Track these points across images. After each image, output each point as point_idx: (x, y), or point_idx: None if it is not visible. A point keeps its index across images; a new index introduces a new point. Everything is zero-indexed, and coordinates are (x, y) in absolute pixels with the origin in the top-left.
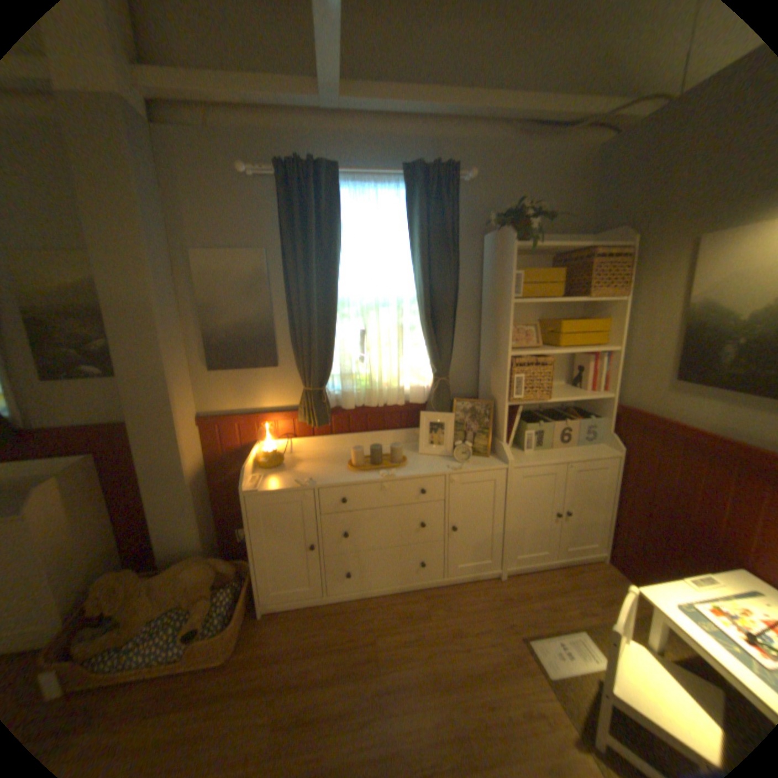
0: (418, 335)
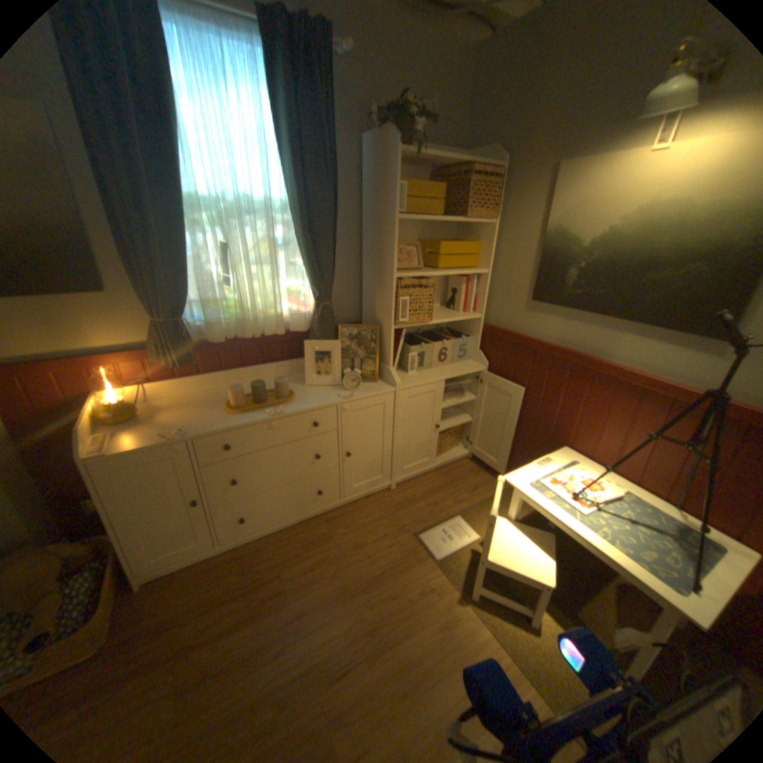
0: (294, 253)
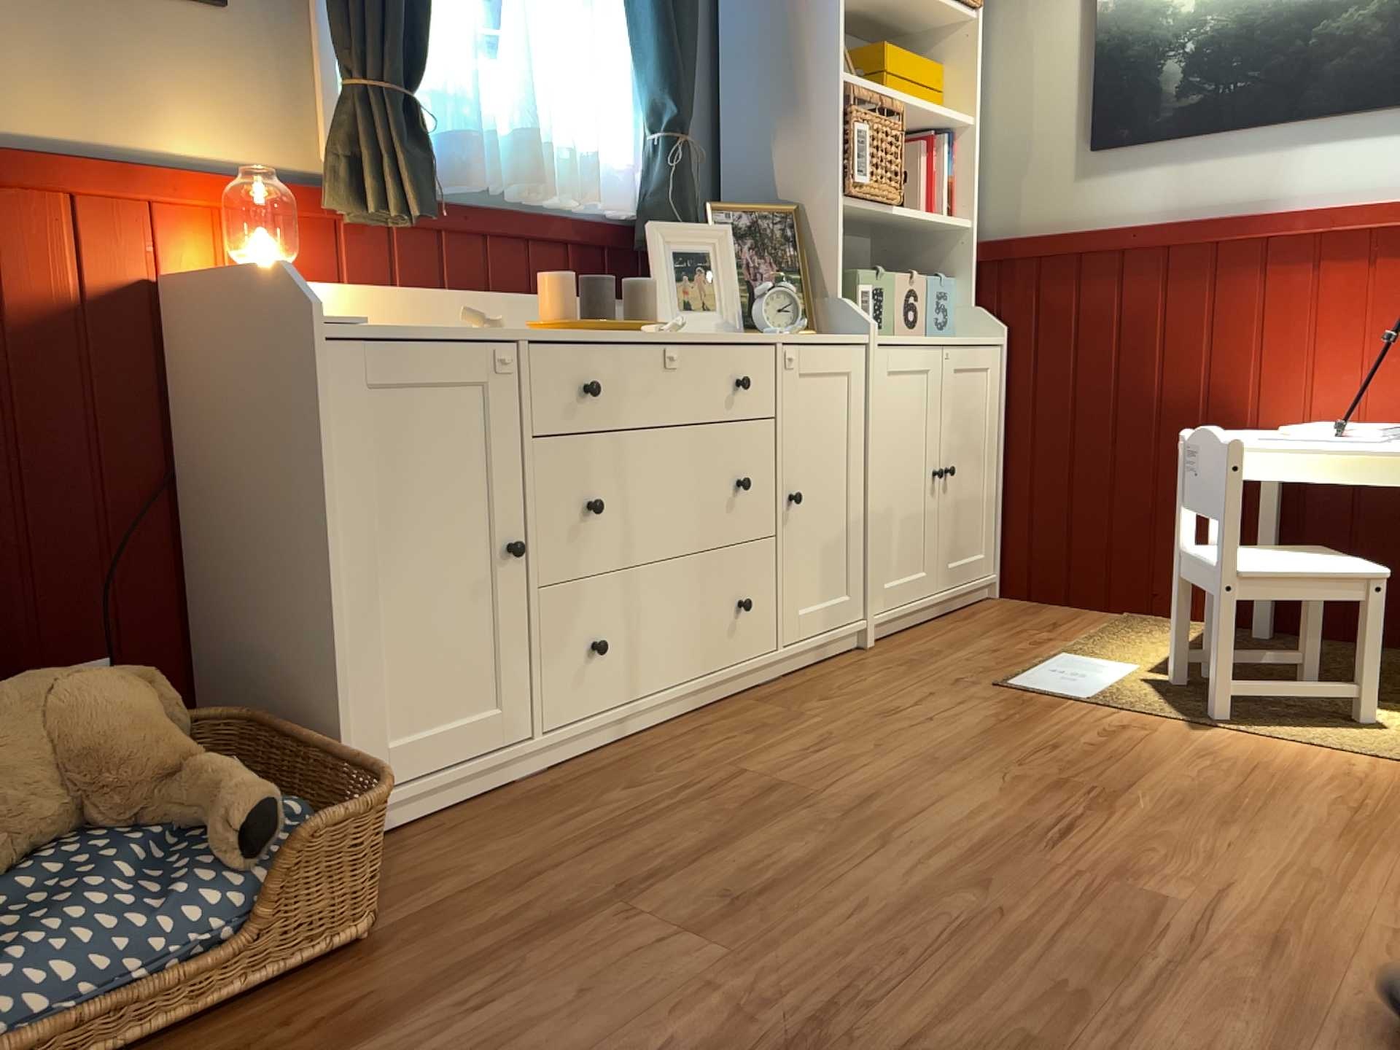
0: (610, 22)
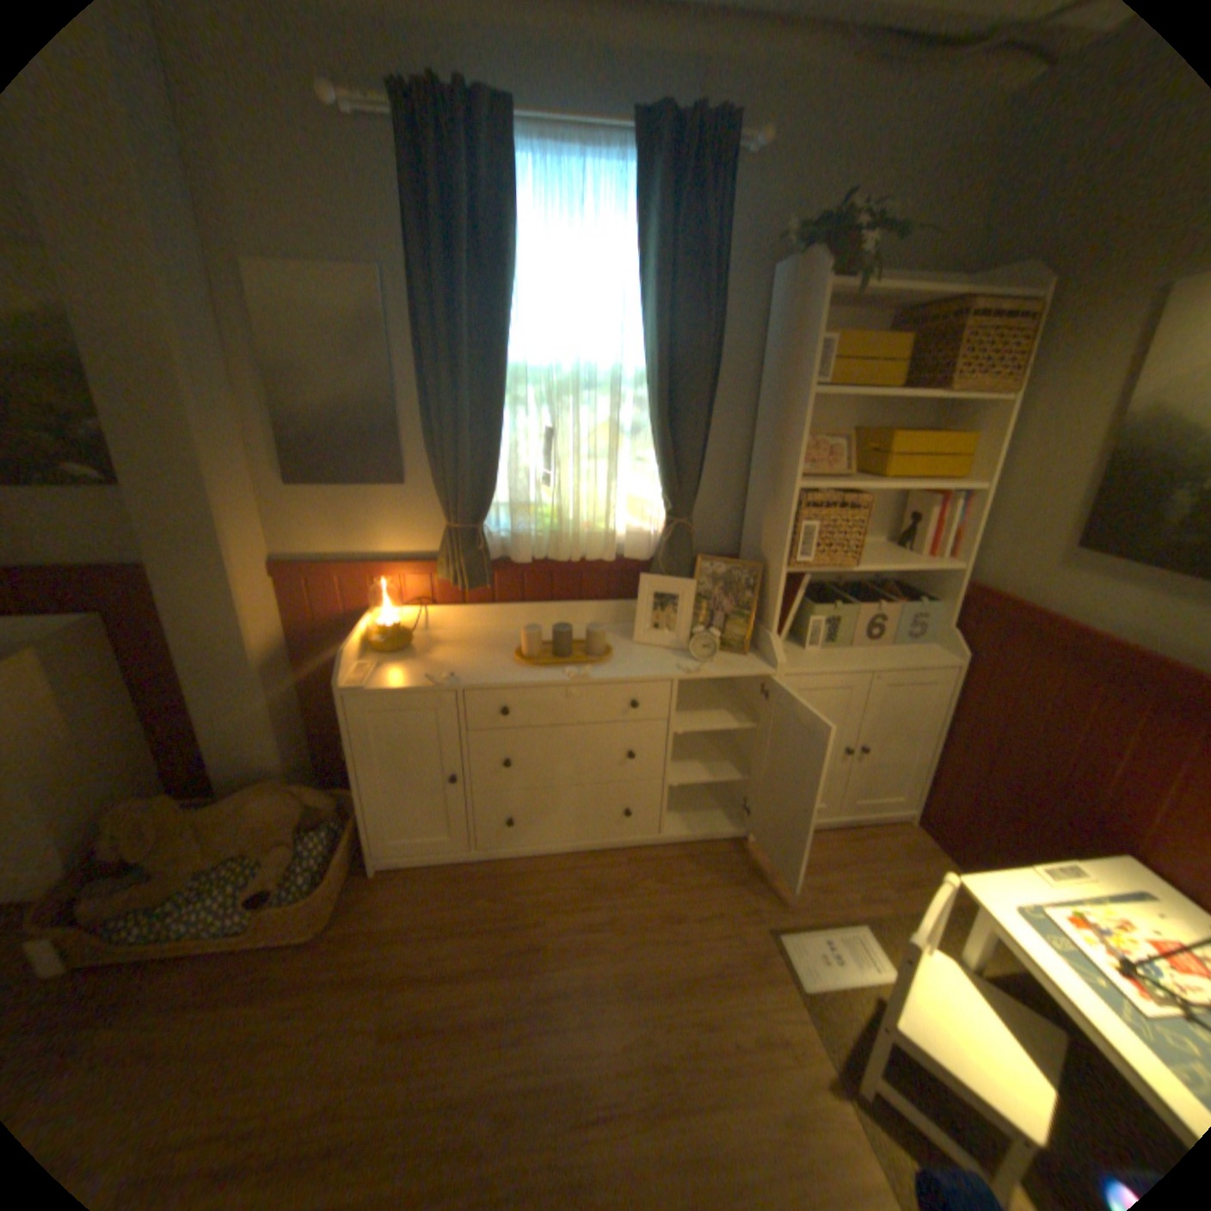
0: (645, 444)
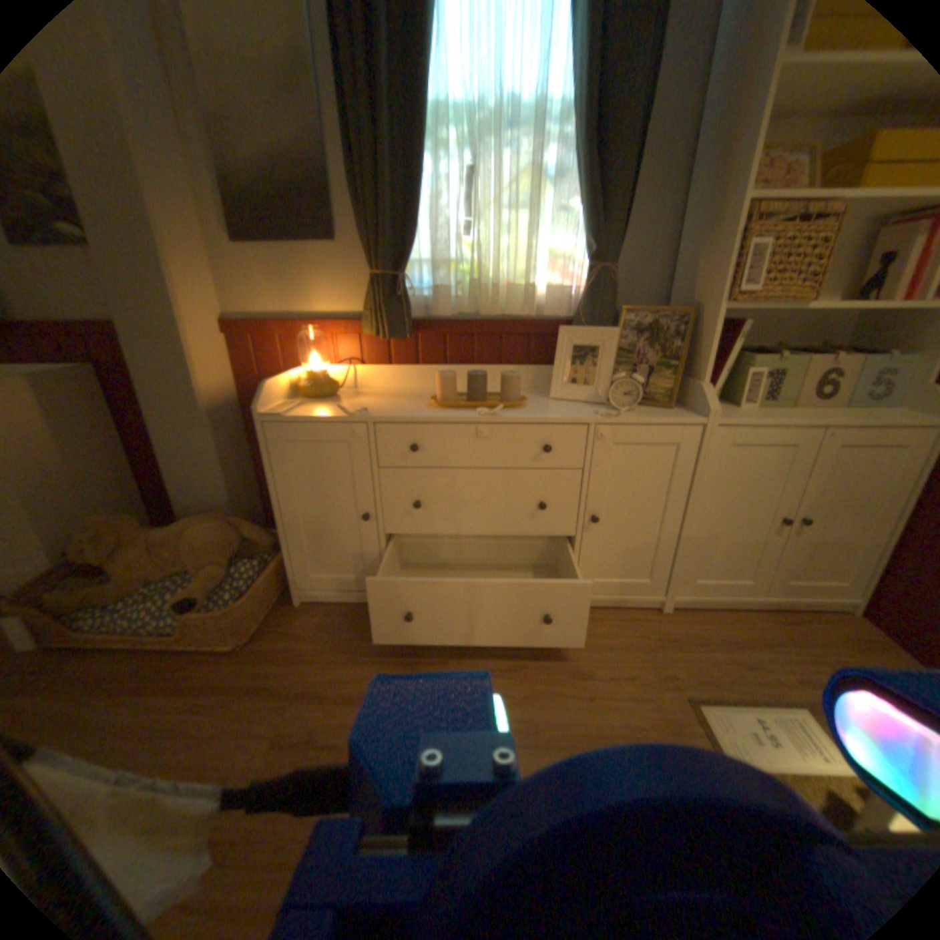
0: (571, 186)
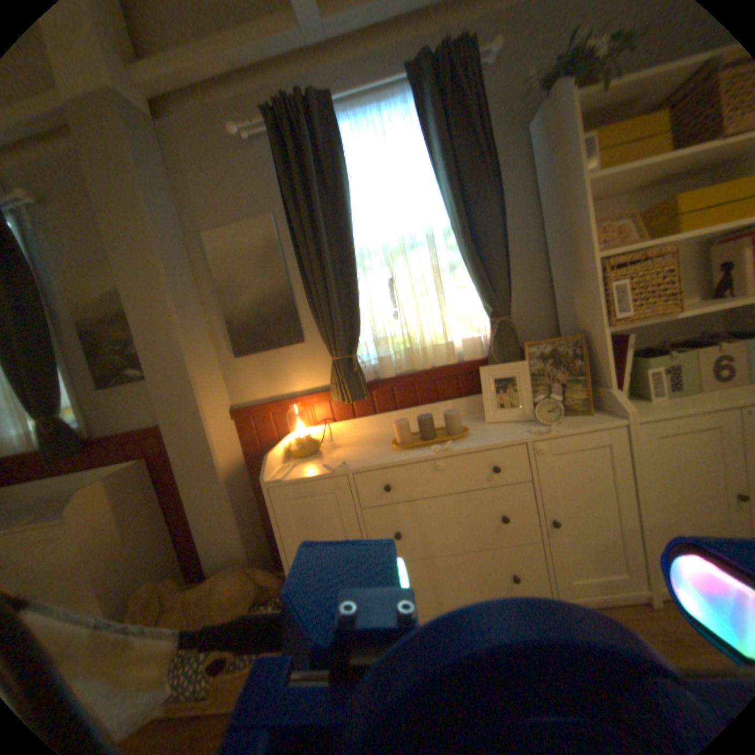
0: (462, 273)
